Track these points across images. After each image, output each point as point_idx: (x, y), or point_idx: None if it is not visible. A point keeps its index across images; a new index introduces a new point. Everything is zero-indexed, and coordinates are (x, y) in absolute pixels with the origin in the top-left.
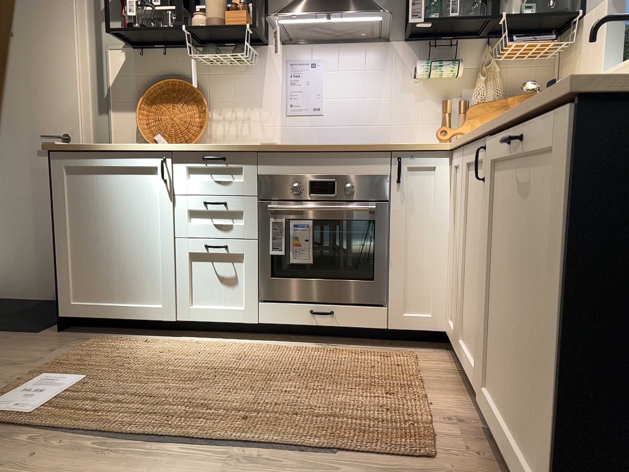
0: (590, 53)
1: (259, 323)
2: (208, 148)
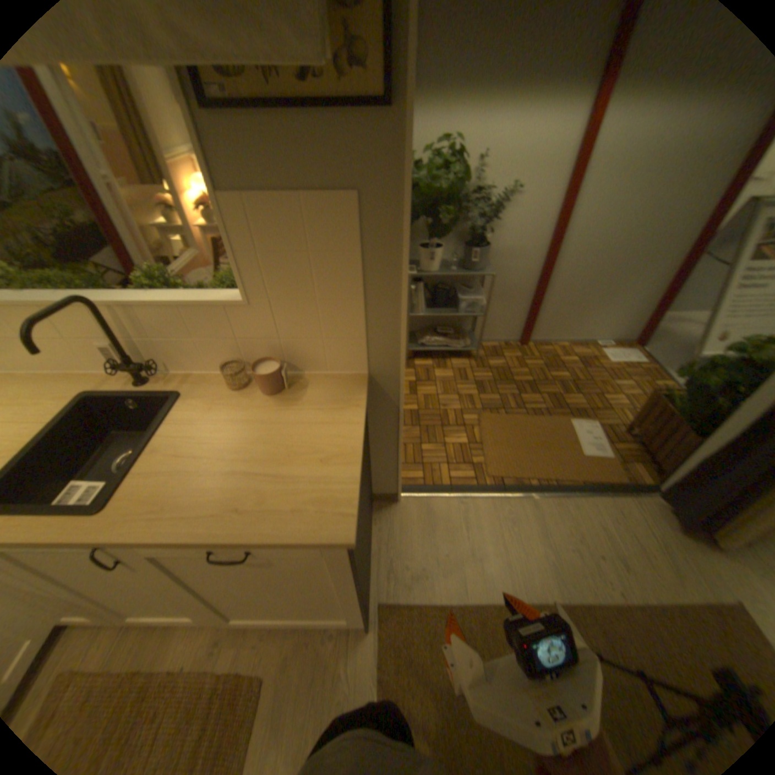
0: None
1: None
2: None
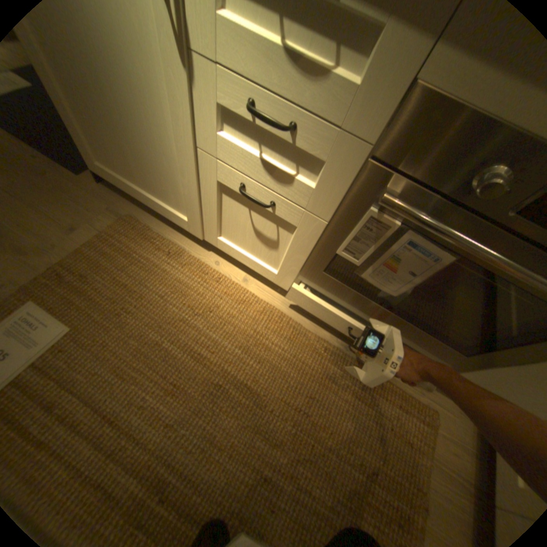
0: None
1: (291, 289)
2: None
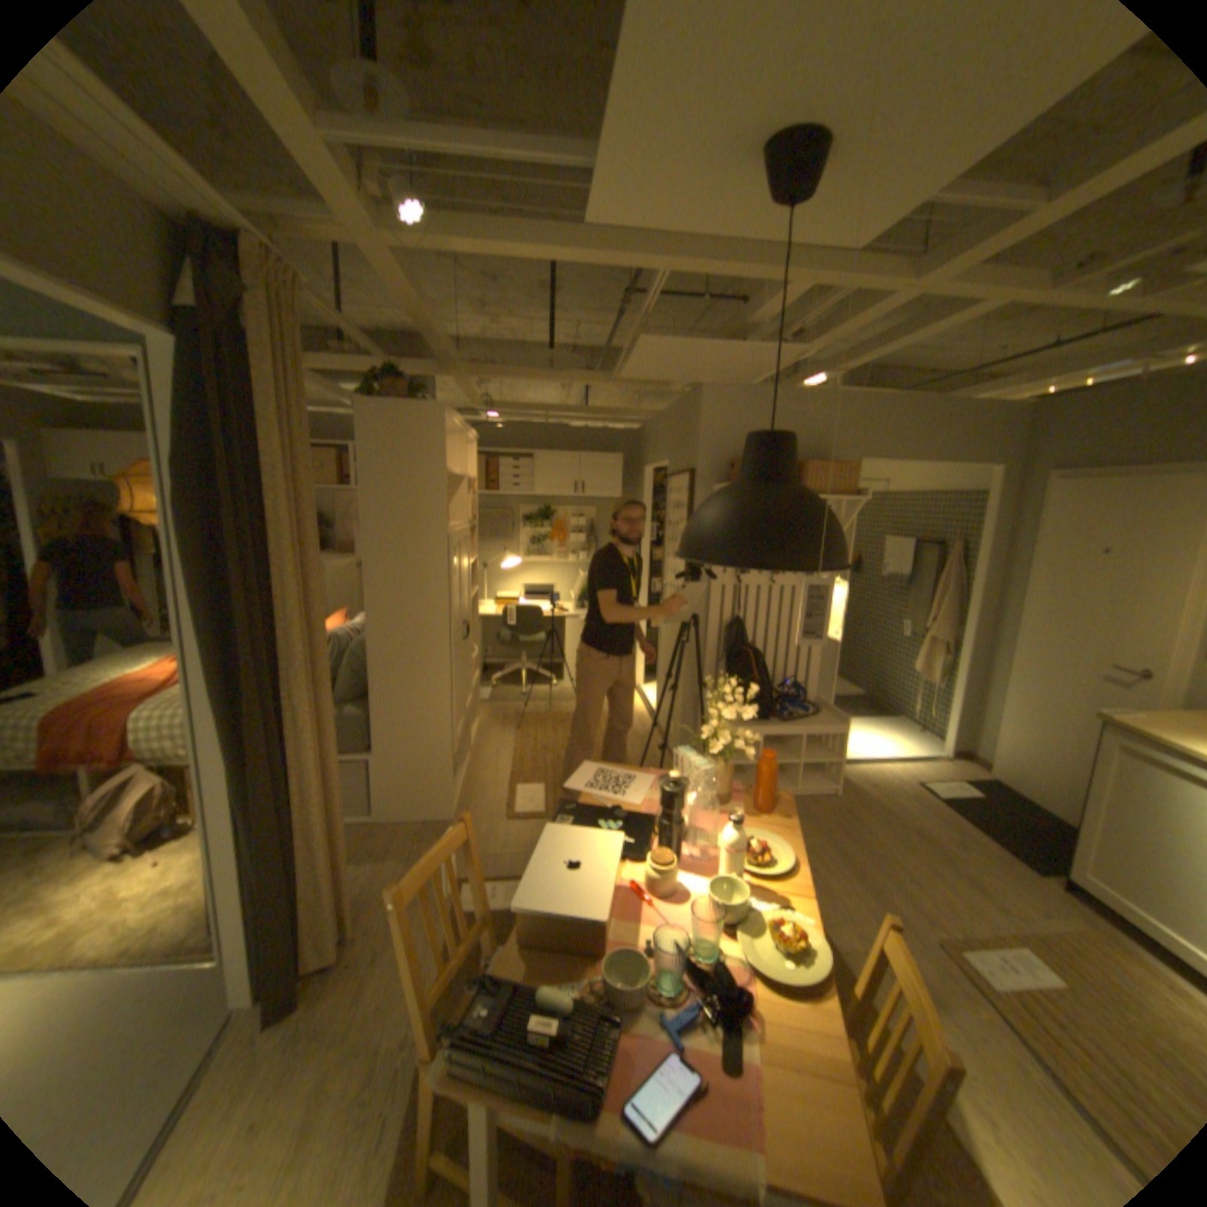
0: None
1: None
2: None
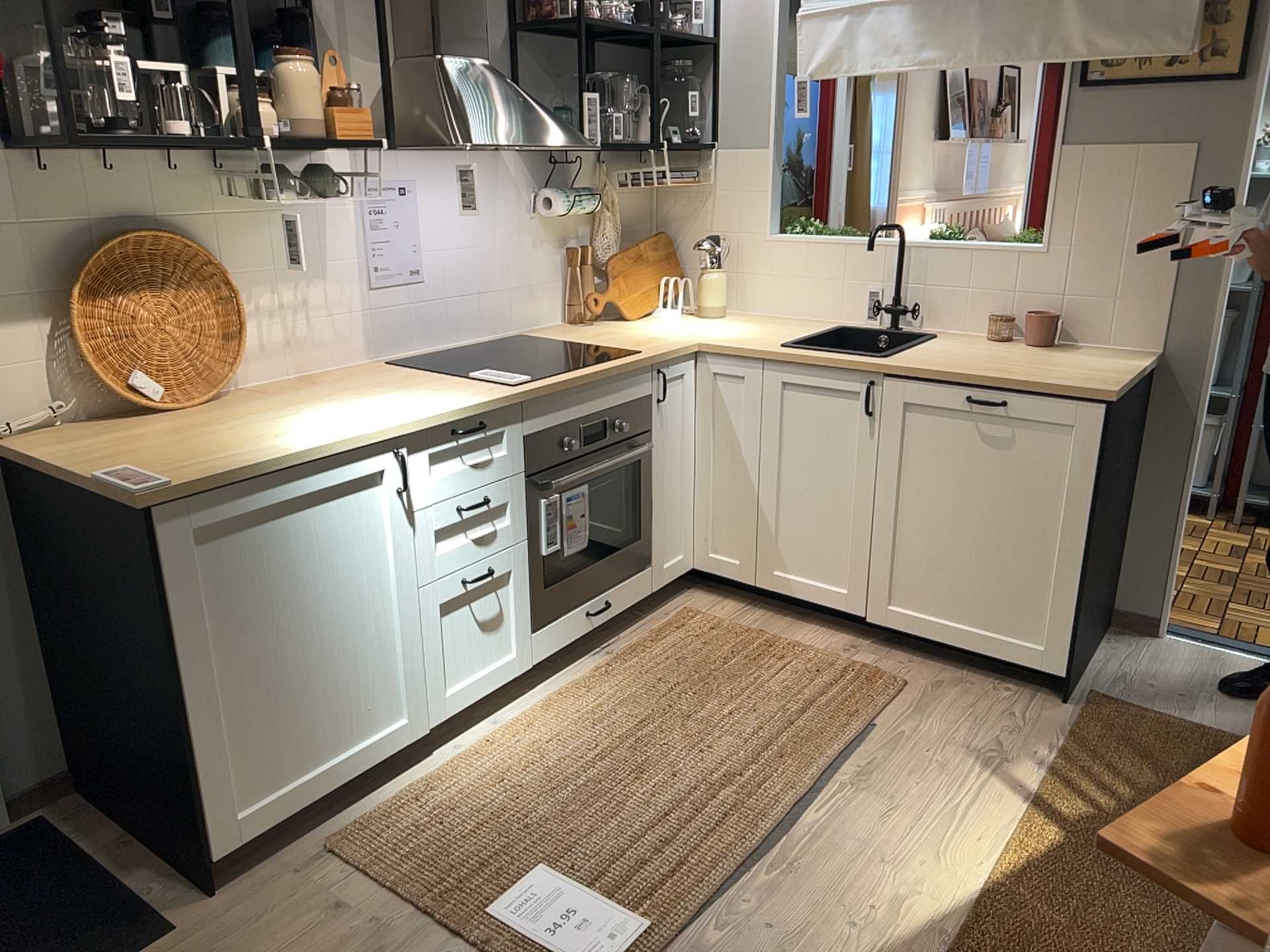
0: (741, 202)
1: (534, 663)
2: (465, 413)
